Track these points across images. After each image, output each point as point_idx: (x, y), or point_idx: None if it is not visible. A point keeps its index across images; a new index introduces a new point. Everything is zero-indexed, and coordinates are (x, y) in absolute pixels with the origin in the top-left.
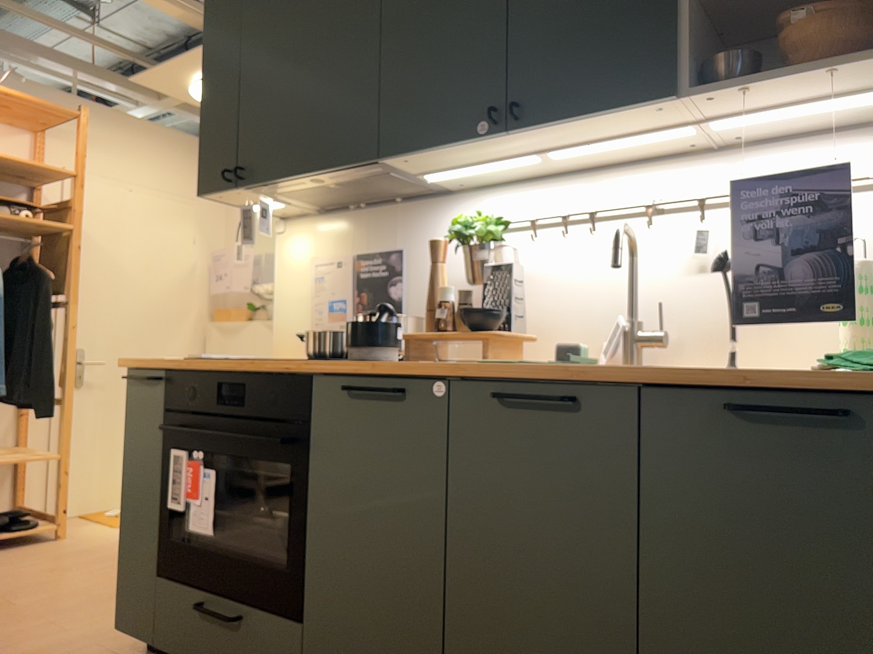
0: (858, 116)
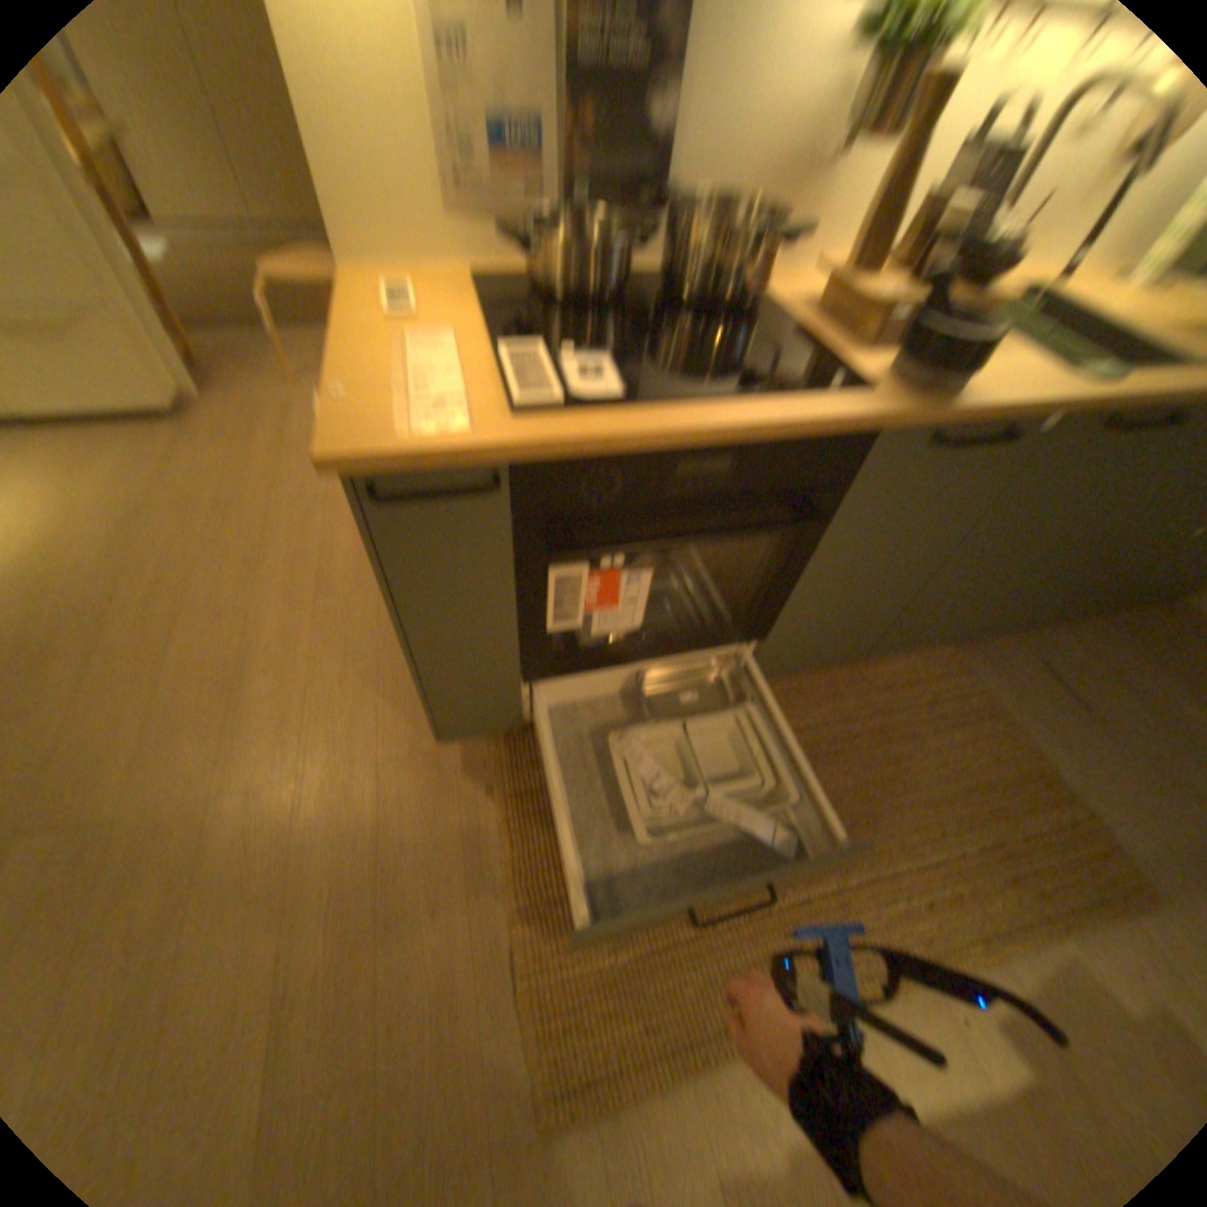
0: None
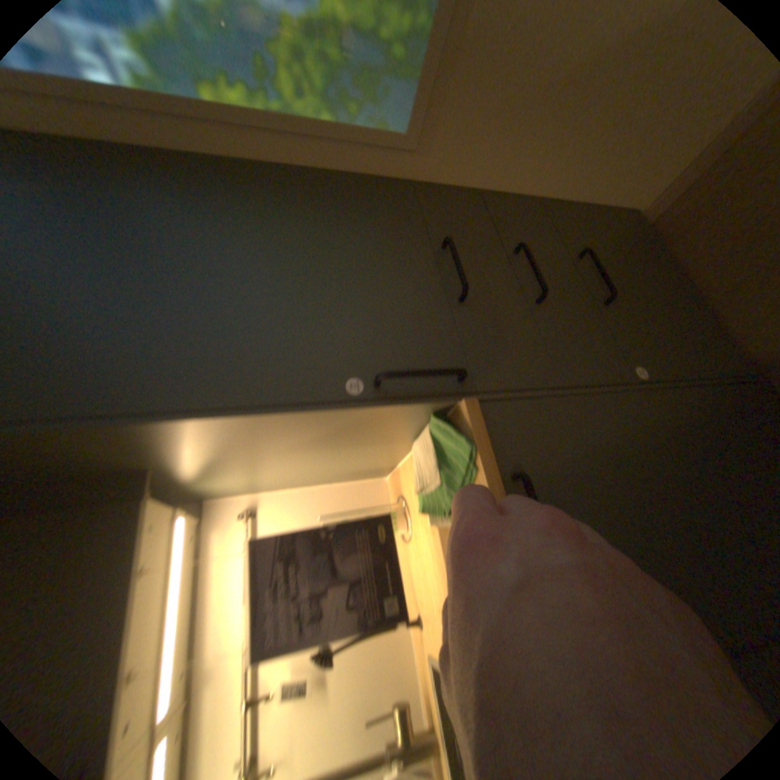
0: (183, 553)
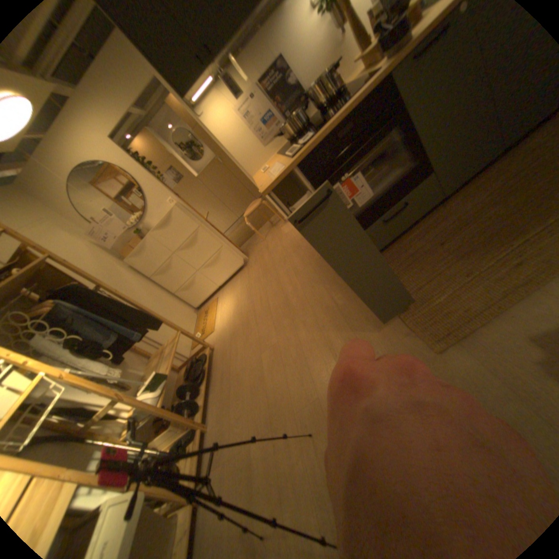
0: None
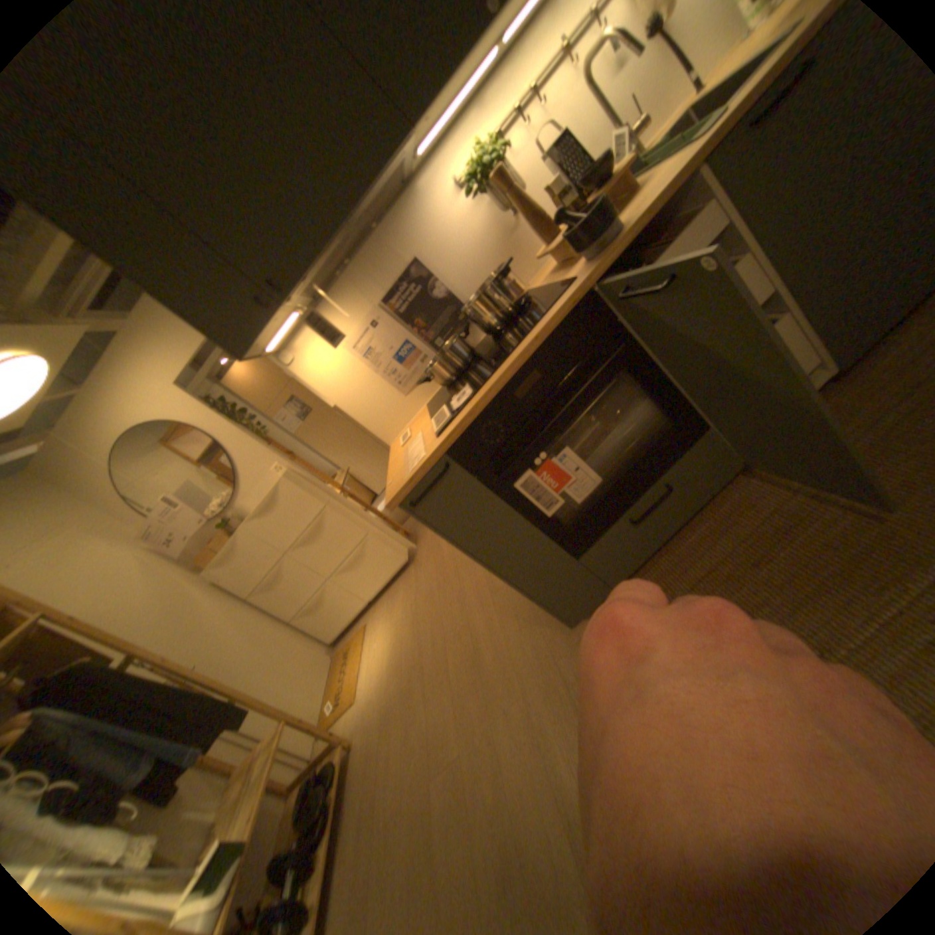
0: None
